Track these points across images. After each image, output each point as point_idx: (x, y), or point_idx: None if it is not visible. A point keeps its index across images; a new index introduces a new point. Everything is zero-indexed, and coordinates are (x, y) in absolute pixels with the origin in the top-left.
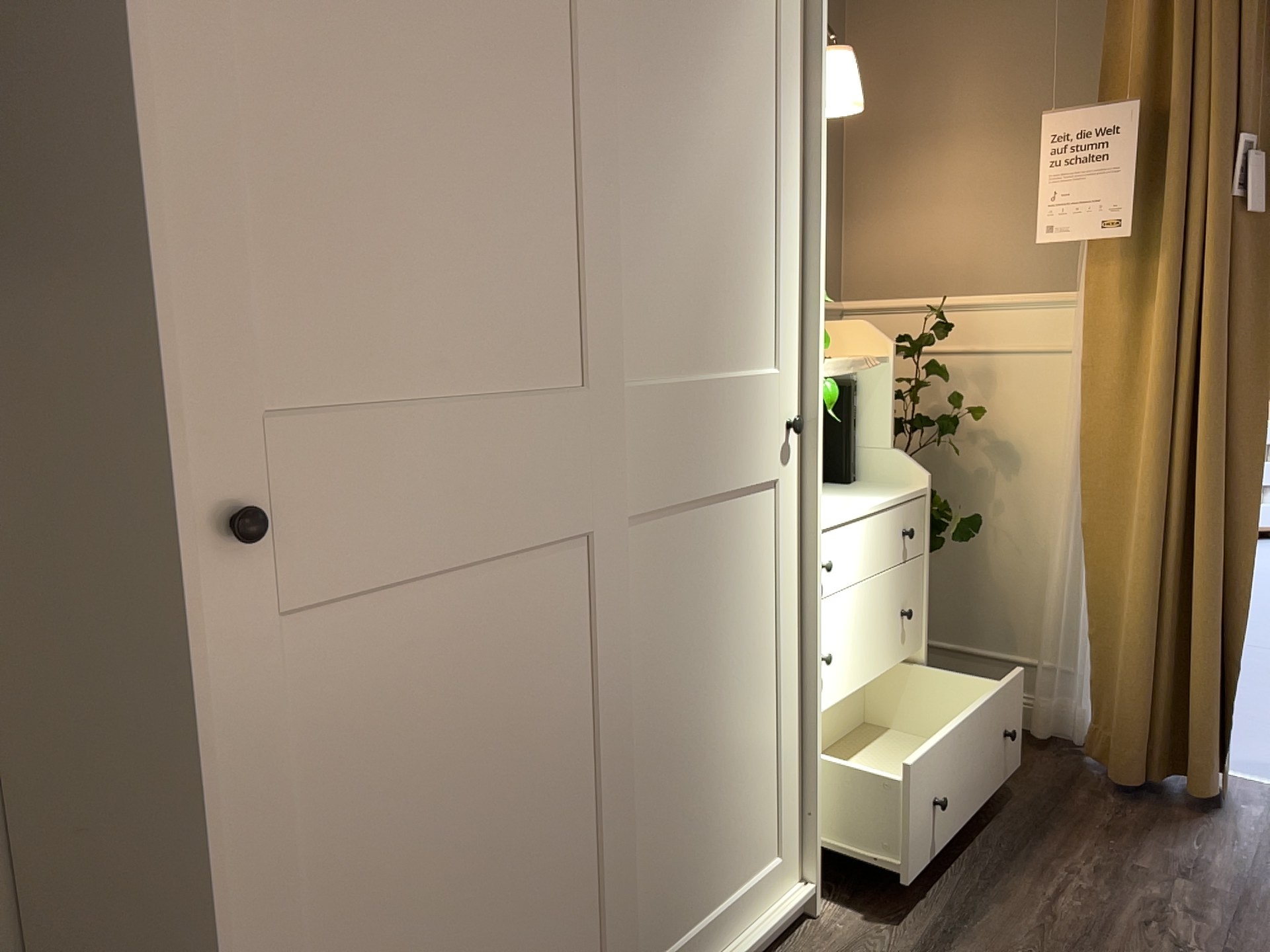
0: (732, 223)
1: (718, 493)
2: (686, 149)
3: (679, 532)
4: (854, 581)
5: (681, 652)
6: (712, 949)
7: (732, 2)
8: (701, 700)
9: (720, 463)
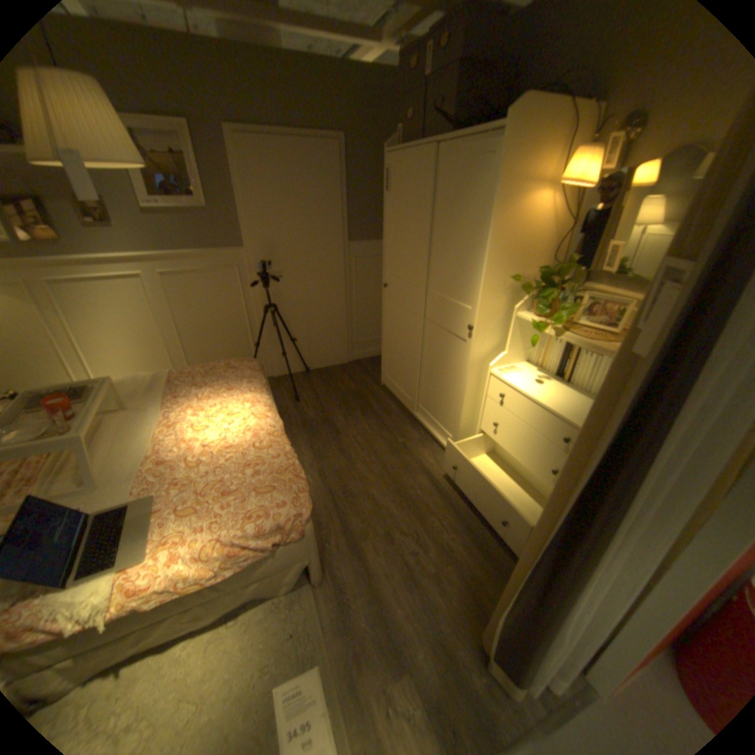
0: (463, 256)
1: (448, 329)
2: (451, 234)
3: (438, 331)
4: (525, 423)
5: (435, 358)
6: (430, 426)
7: (473, 182)
8: (438, 374)
9: (448, 322)
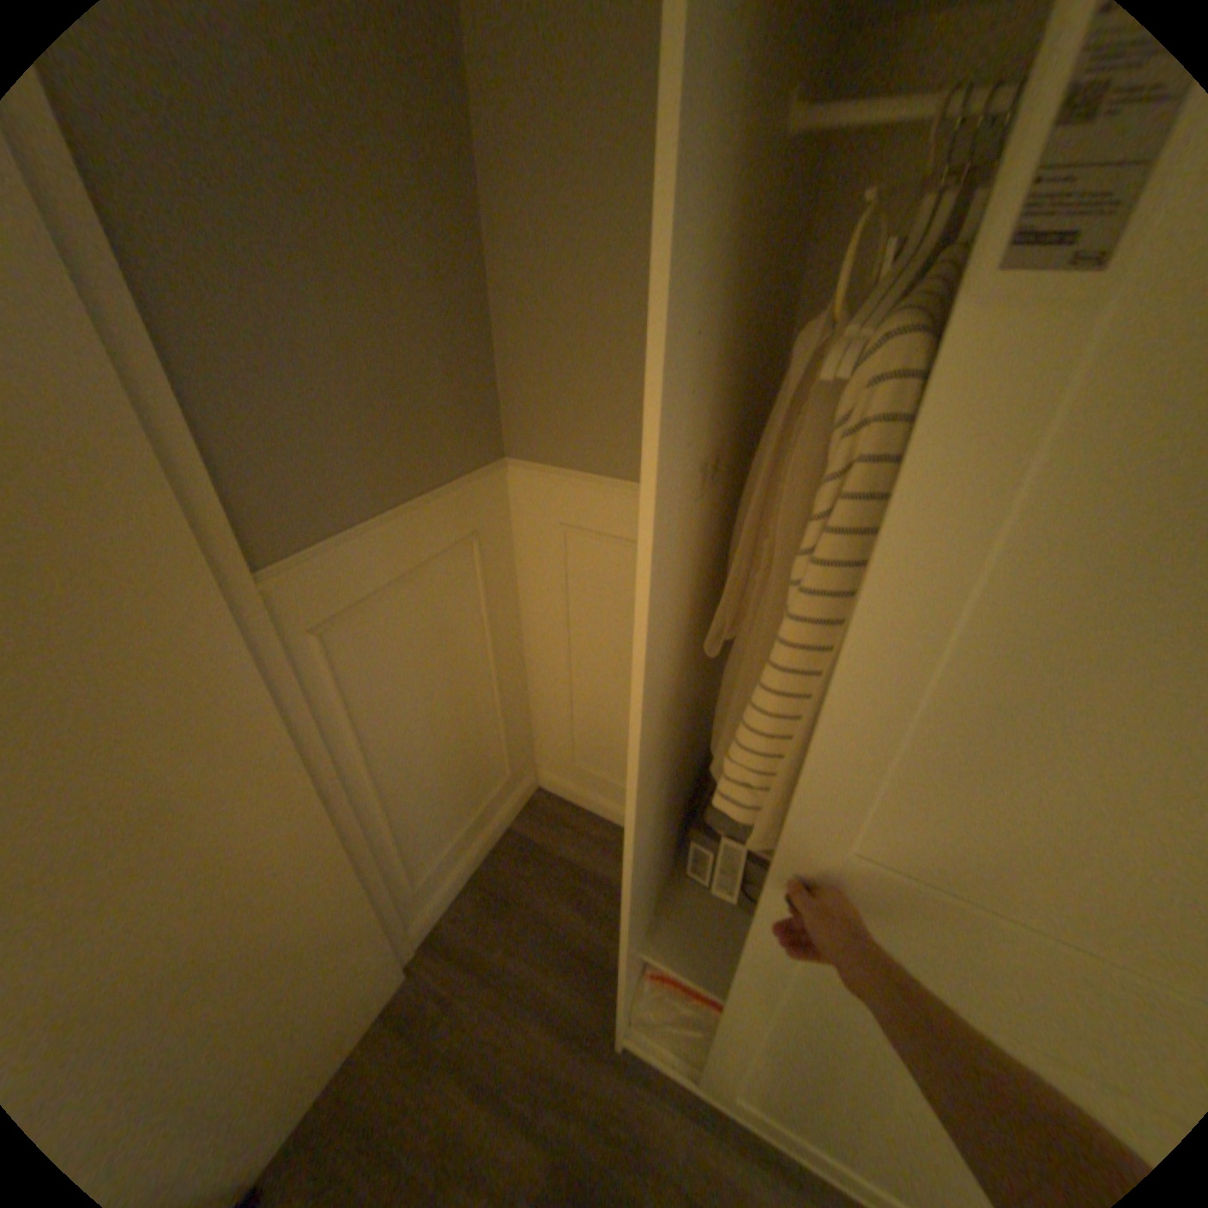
0: None
1: None
2: None
3: None
4: None
5: None
6: None
7: None
8: None
9: None
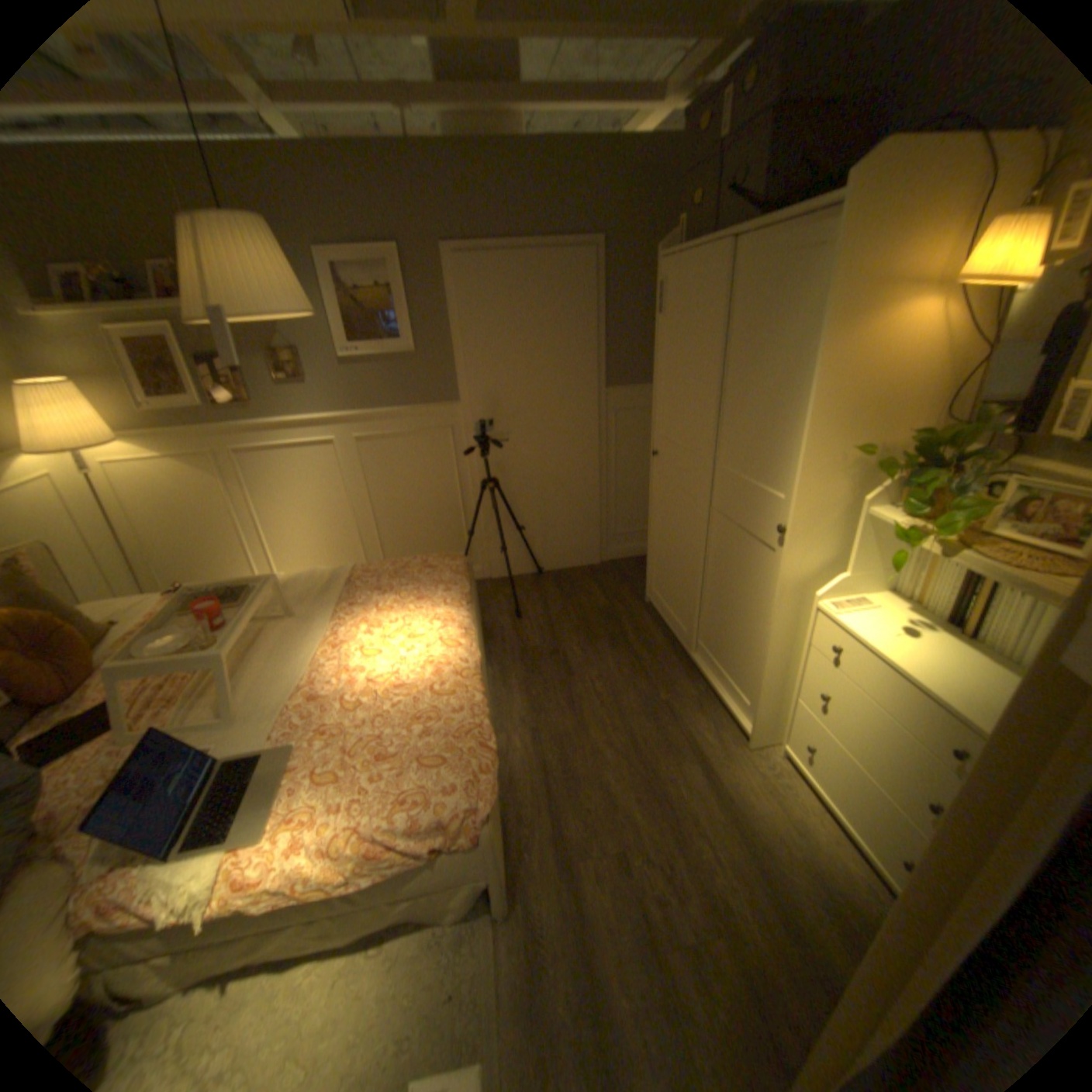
0: (772, 412)
1: (746, 528)
2: (754, 376)
3: (730, 529)
4: (878, 706)
5: (725, 571)
6: (715, 680)
7: (790, 294)
8: (729, 598)
9: (747, 517)
